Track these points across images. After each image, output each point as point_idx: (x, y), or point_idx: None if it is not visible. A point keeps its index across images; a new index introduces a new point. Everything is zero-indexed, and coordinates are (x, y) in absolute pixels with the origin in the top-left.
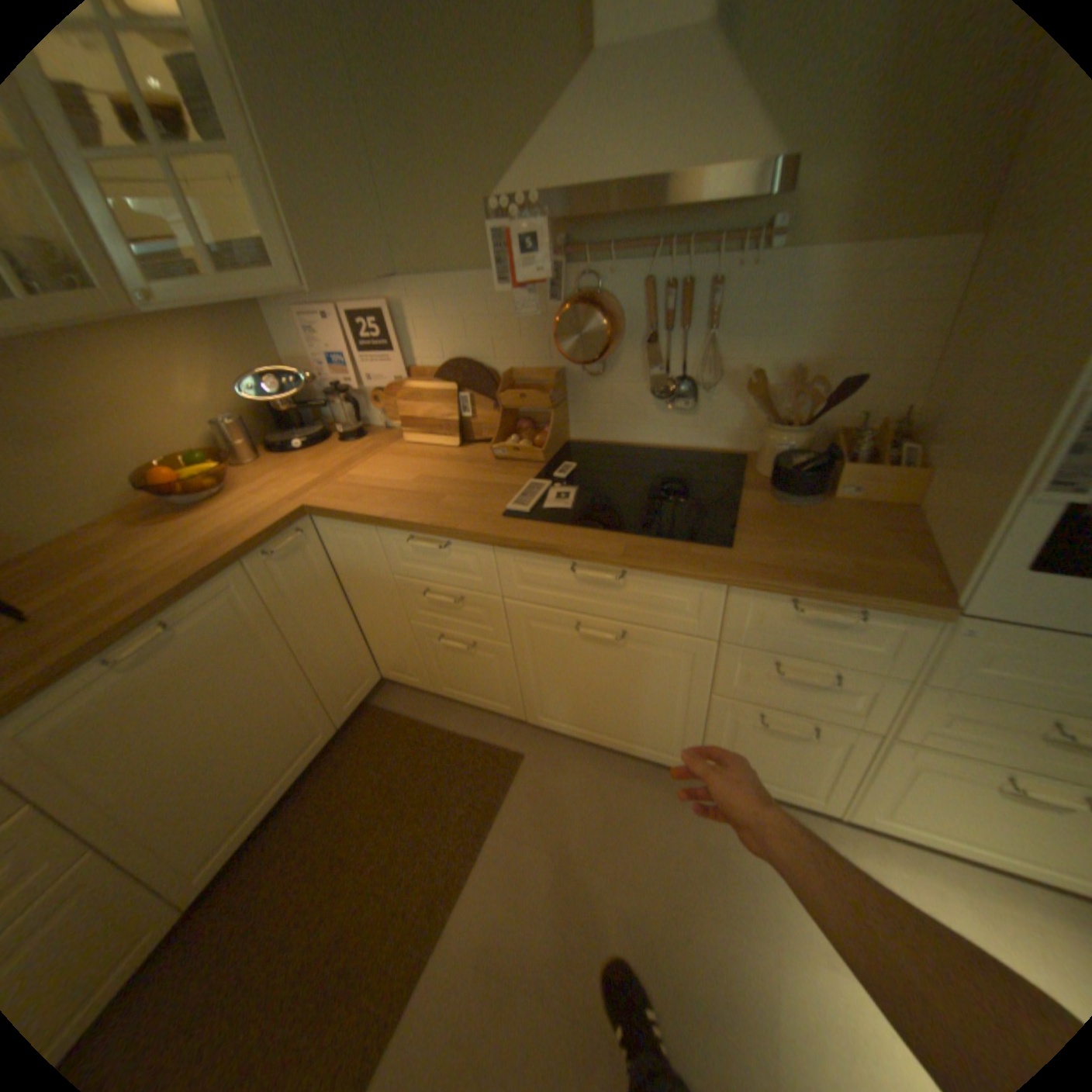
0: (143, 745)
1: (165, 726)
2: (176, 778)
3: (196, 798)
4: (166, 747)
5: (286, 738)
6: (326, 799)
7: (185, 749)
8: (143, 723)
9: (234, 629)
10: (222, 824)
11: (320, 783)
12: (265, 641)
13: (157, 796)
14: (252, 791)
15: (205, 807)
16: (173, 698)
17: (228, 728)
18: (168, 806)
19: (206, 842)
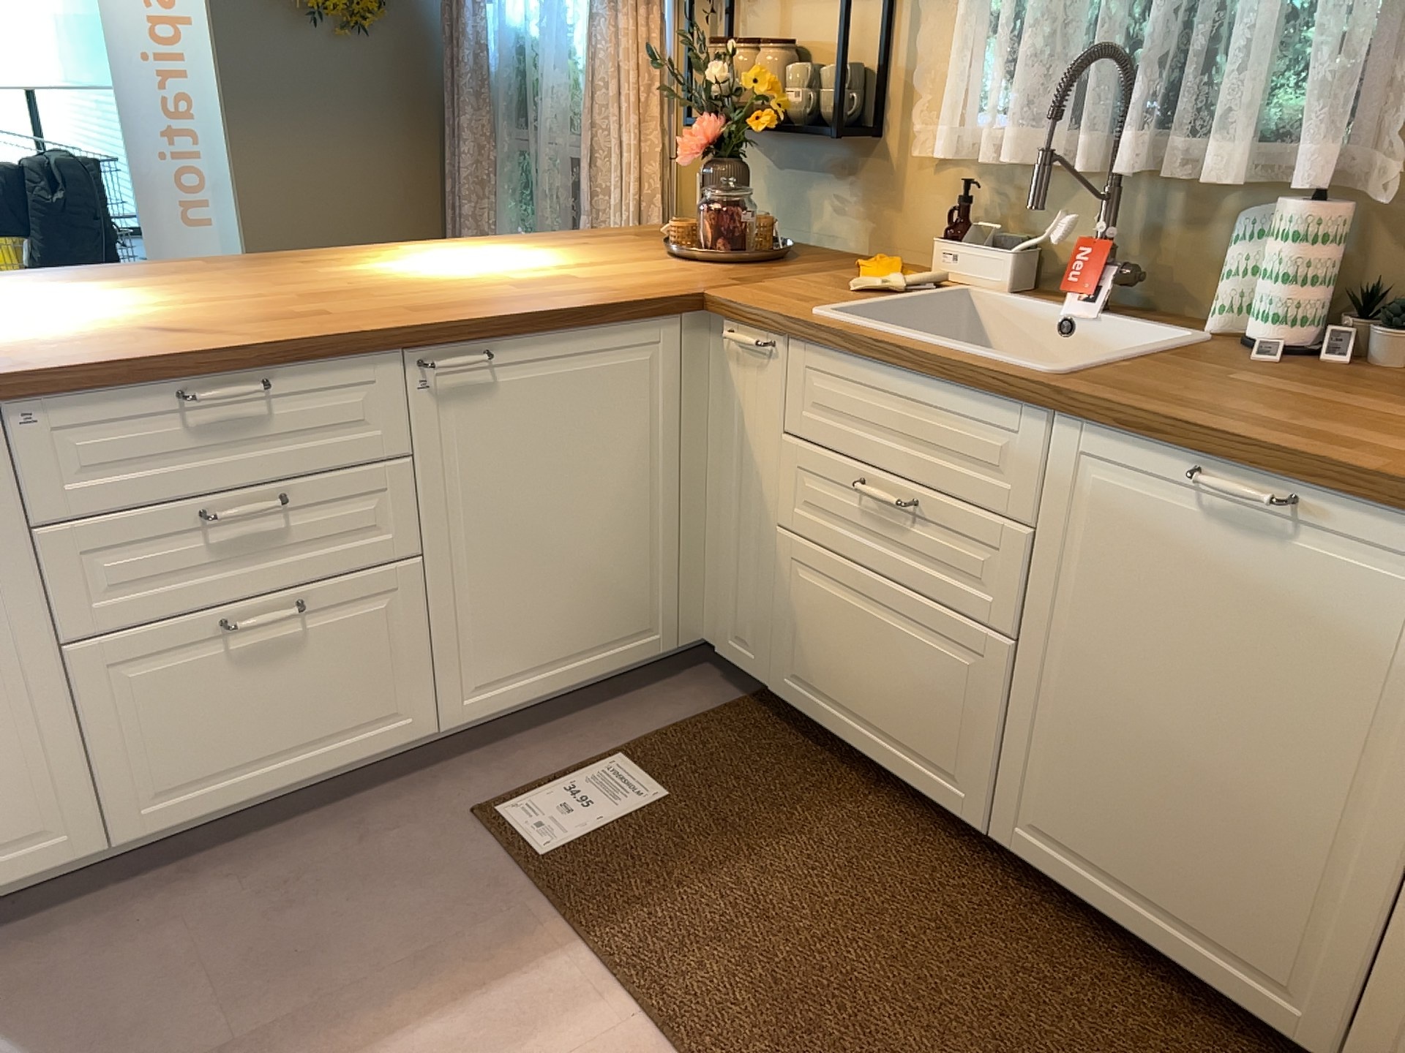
0: (1130, 616)
1: (1163, 630)
2: (1112, 702)
3: (1101, 757)
4: (1141, 653)
5: (1251, 905)
6: (1160, 1052)
7: (1150, 690)
8: (1154, 592)
9: (1373, 642)
10: (1085, 834)
11: (1205, 1048)
12: (1397, 731)
13: (1083, 688)
14: (1143, 870)
15: (1096, 783)
16: (1204, 613)
17: (1209, 751)
18: (1078, 715)
19: (1058, 817)
